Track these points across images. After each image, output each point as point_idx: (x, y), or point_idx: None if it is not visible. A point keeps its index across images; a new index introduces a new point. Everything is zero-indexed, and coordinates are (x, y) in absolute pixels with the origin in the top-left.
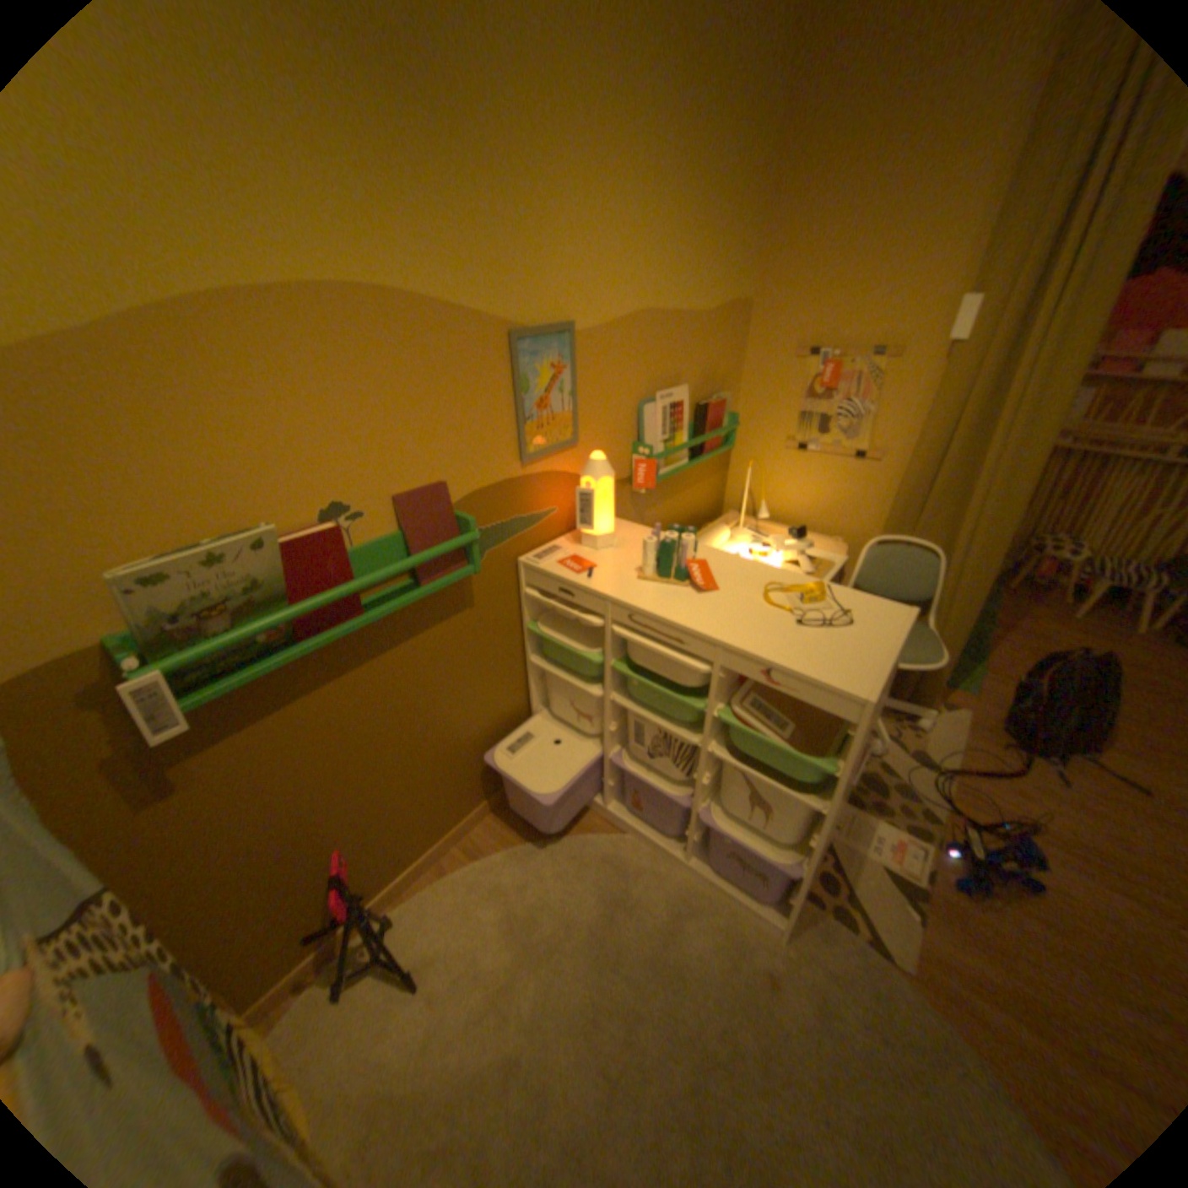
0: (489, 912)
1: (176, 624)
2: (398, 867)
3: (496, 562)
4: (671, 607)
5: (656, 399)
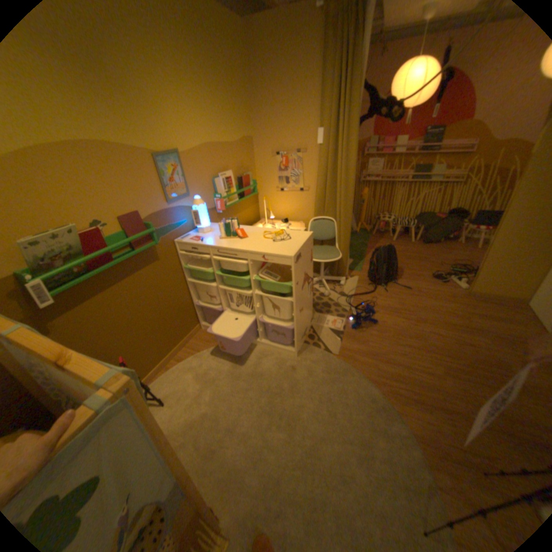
0: (188, 376)
1: (43, 262)
2: (148, 368)
3: (165, 242)
4: (231, 245)
5: (219, 176)
